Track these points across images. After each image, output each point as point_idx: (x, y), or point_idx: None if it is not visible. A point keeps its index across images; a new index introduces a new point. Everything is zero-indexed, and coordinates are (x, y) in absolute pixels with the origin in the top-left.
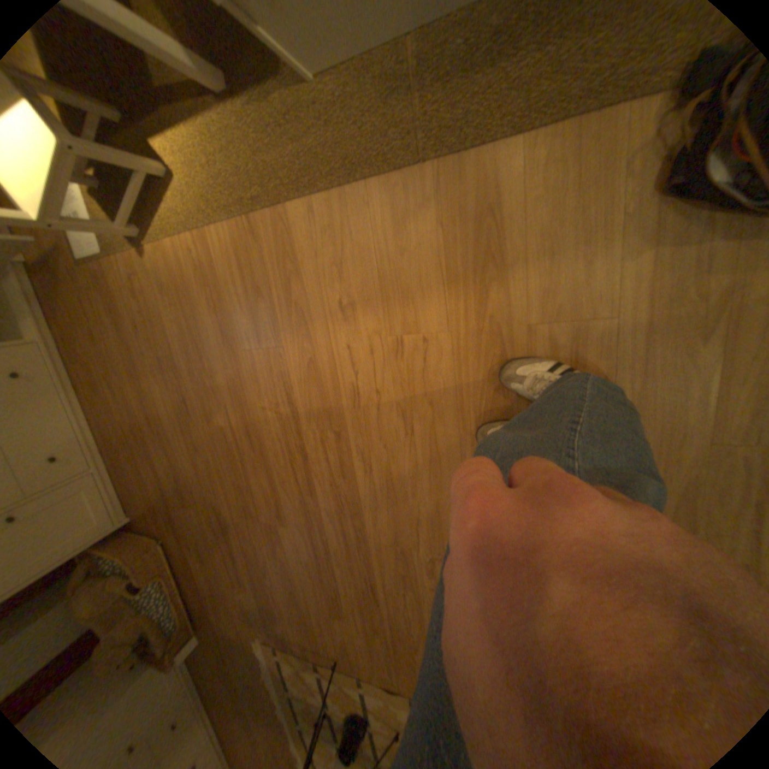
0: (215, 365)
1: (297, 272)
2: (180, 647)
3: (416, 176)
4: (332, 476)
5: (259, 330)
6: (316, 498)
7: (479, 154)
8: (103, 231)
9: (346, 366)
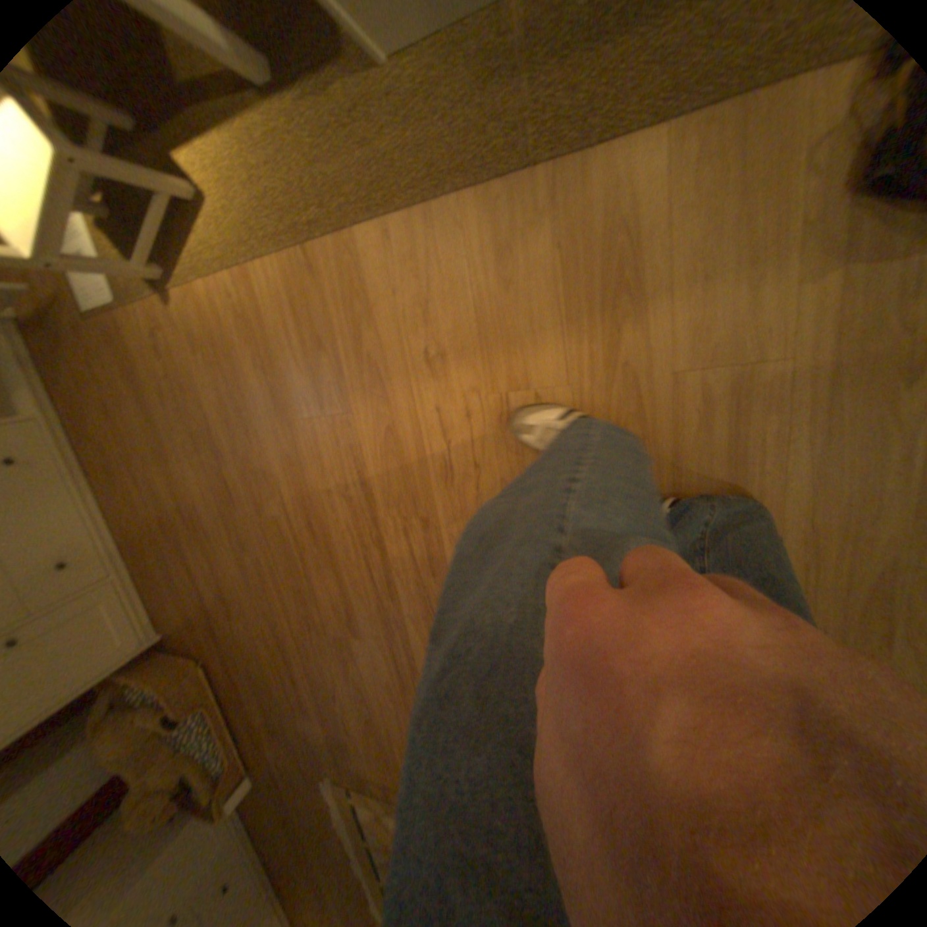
0: (266, 438)
1: (370, 315)
2: (229, 788)
3: (525, 184)
4: (419, 573)
5: (322, 391)
6: (398, 601)
7: (610, 151)
8: (117, 271)
9: (435, 433)
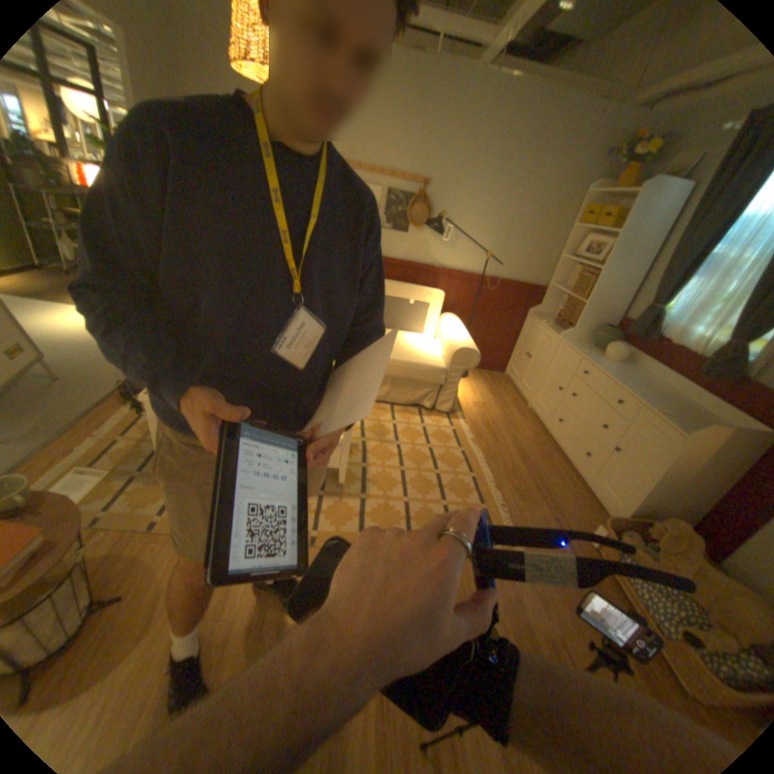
0: None
1: None
2: (605, 526)
3: None
4: None
5: None
6: None
7: None
8: None
9: None
